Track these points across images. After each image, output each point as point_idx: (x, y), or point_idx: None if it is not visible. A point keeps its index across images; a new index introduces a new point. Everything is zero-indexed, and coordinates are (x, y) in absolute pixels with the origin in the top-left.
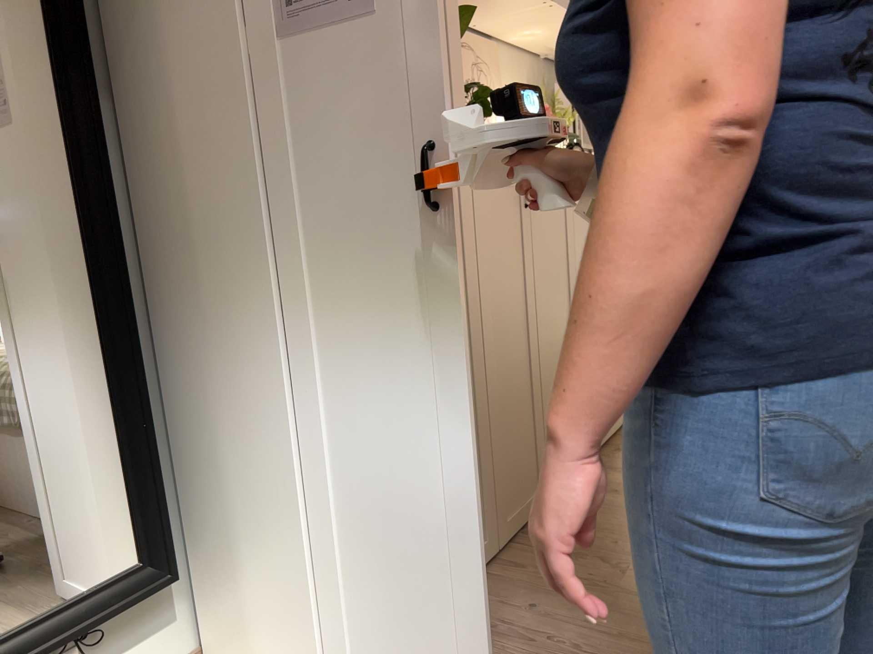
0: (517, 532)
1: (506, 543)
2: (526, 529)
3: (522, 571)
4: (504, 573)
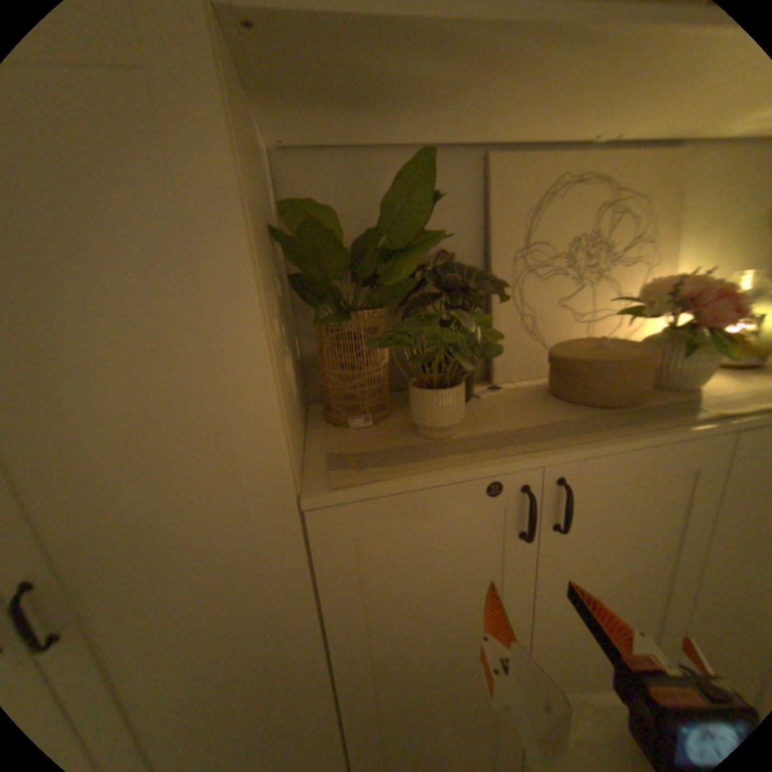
0: None
1: None
2: None
3: None
4: None
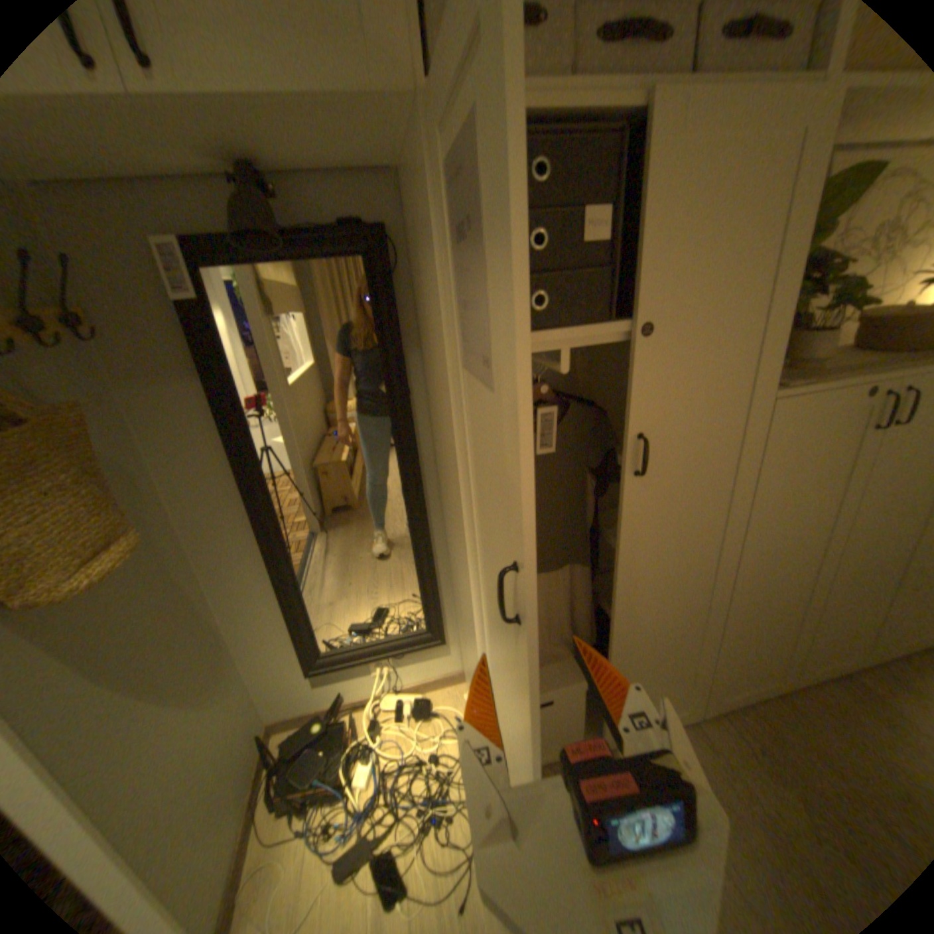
0: (742, 709)
1: (723, 714)
2: (752, 711)
3: (716, 756)
4: (700, 746)
